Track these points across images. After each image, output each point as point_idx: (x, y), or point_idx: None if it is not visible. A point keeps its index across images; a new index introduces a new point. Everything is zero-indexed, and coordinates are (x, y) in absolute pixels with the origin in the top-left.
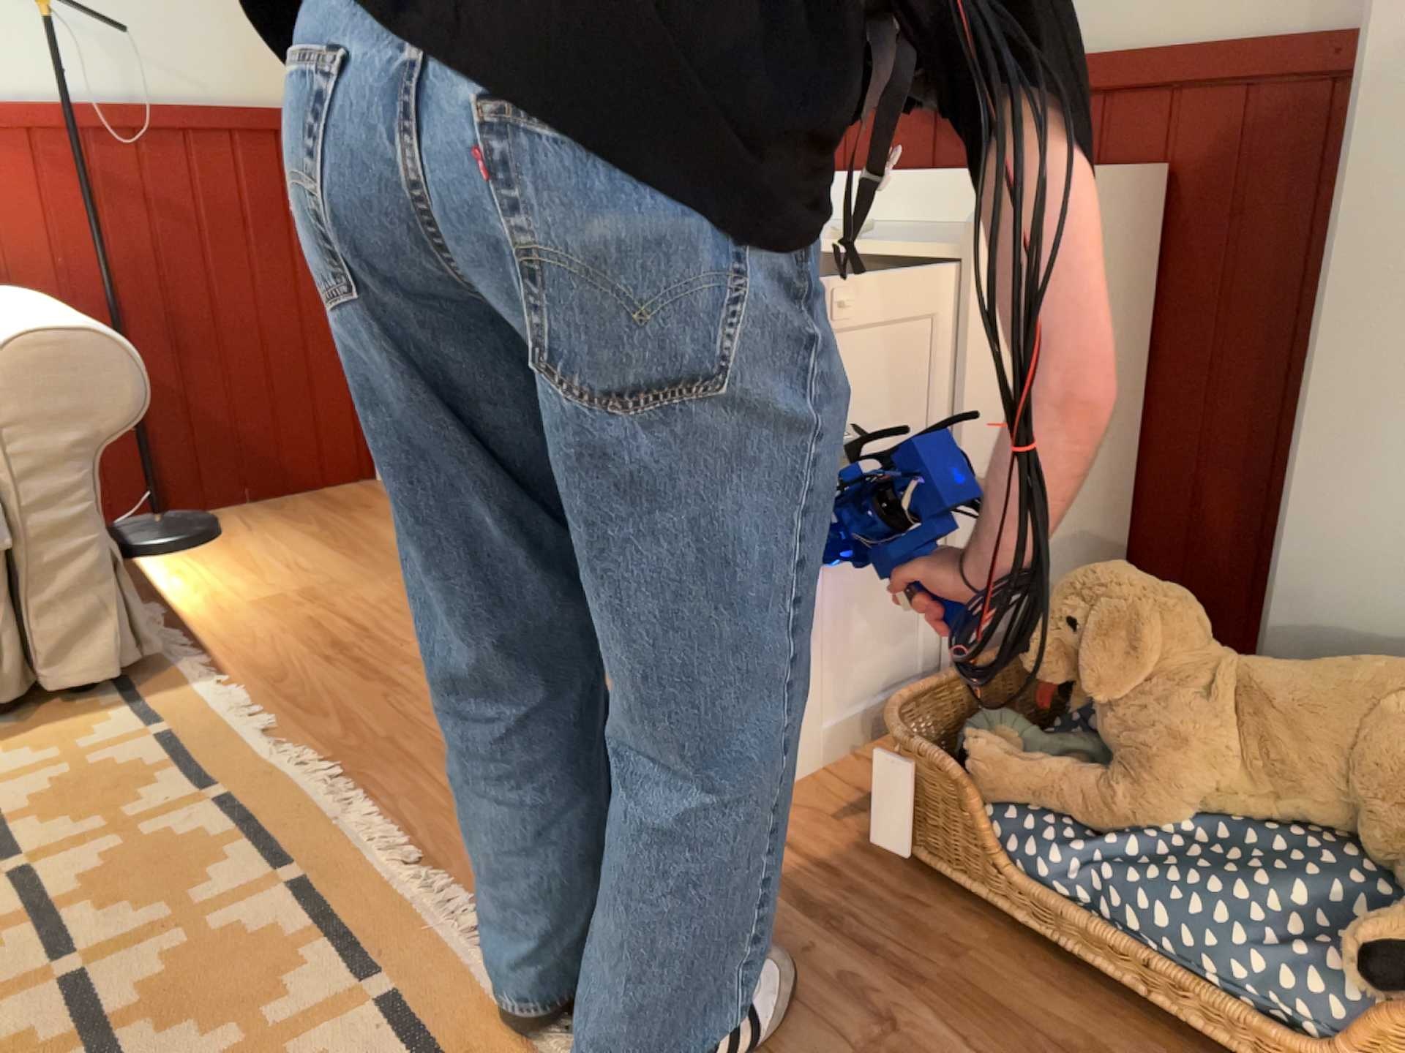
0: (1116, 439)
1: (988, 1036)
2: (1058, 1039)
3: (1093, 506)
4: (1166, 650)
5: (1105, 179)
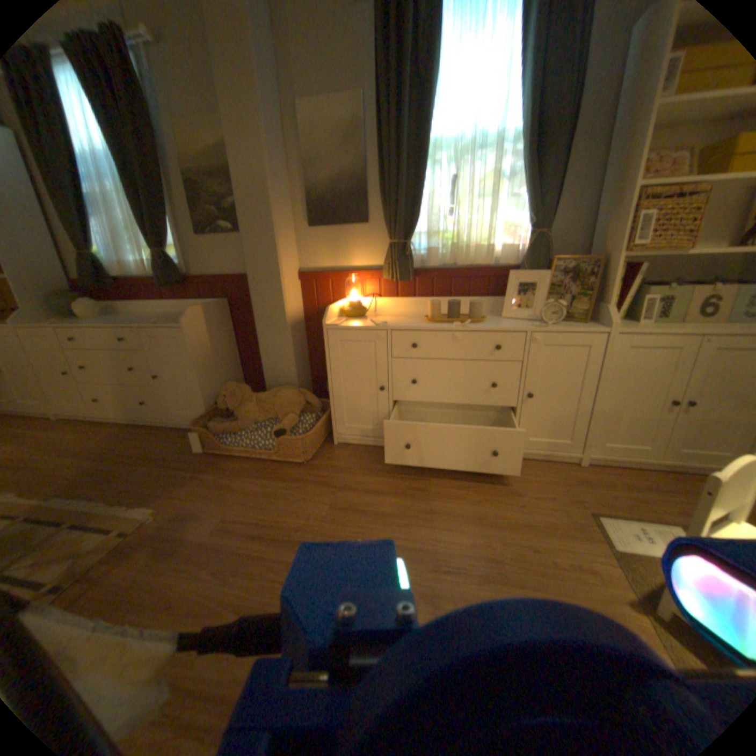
0: (234, 356)
1: (221, 475)
2: (235, 470)
3: (233, 371)
4: (242, 396)
5: (213, 304)
